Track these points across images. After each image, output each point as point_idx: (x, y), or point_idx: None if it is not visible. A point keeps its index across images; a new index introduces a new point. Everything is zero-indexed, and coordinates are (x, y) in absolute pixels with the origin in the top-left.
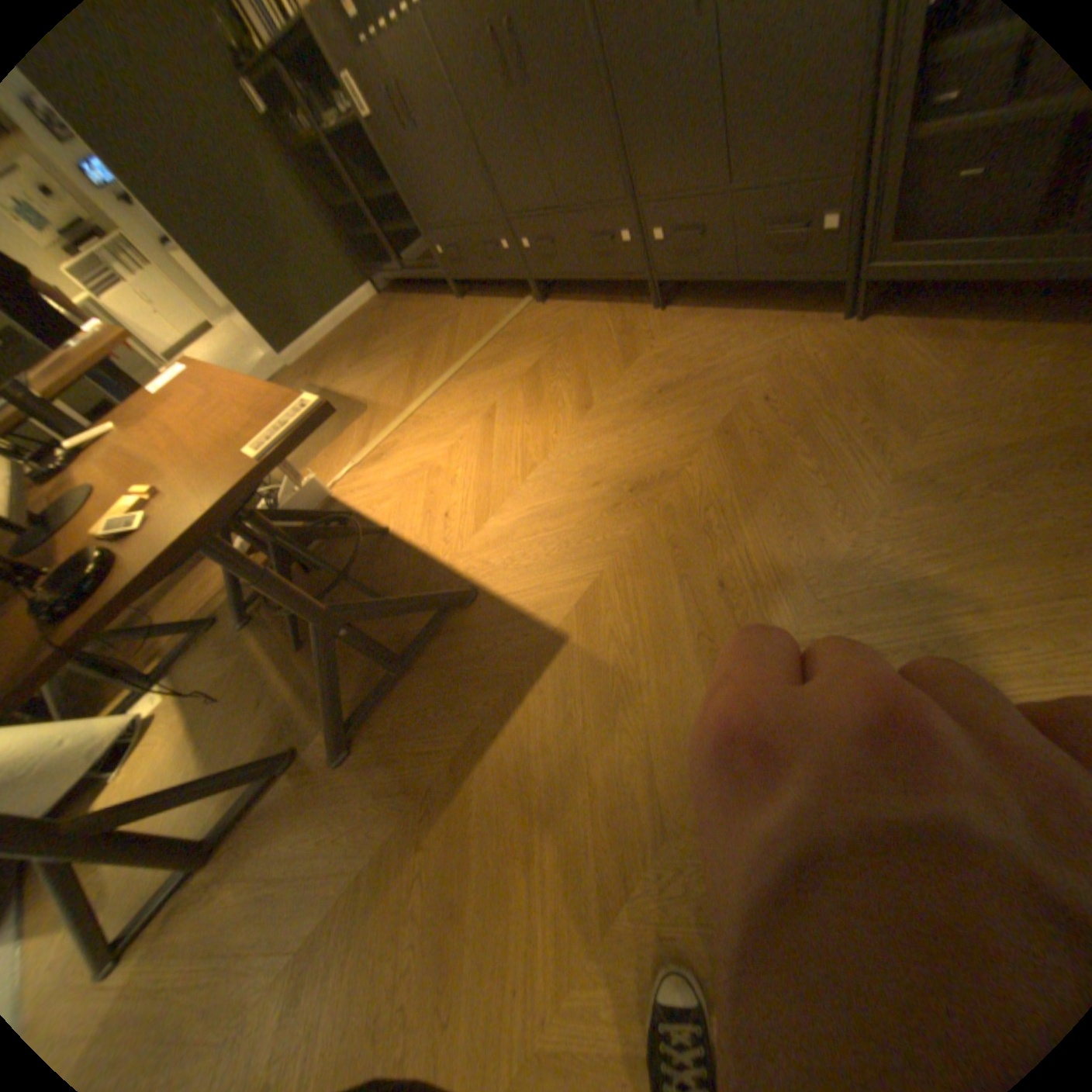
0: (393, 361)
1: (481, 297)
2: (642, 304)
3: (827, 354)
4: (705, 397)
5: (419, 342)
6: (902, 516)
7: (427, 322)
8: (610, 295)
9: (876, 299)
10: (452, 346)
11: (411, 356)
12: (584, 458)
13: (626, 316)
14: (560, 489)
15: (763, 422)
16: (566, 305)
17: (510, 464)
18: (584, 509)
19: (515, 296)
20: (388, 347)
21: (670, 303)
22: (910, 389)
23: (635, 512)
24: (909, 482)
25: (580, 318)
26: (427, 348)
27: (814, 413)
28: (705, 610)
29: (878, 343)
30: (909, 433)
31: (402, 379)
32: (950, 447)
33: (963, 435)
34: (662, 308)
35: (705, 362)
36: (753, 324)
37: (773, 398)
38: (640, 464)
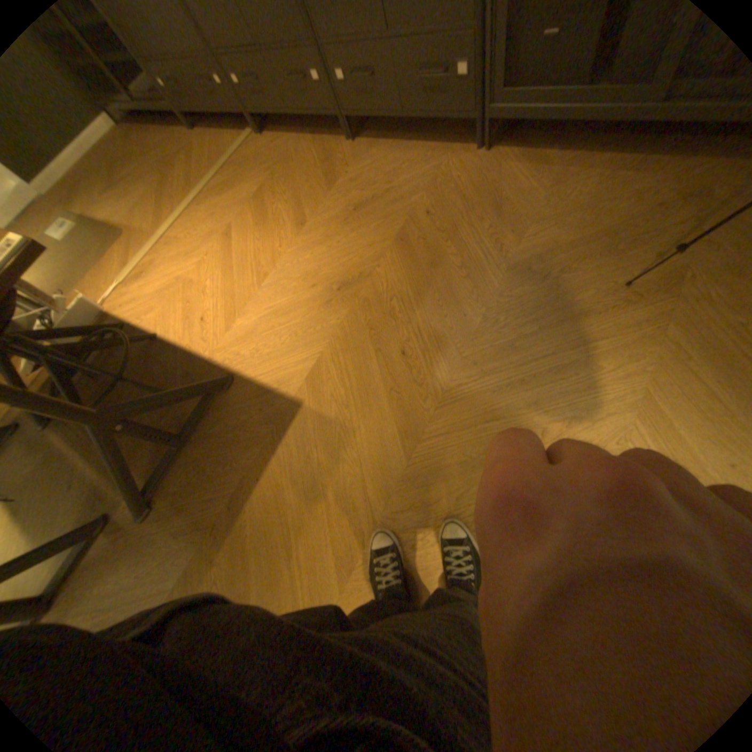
0: (139, 189)
1: (208, 129)
2: (337, 136)
3: (466, 176)
4: (386, 213)
5: (159, 171)
6: (511, 295)
7: (164, 152)
8: (312, 128)
9: (496, 133)
10: (189, 174)
11: (154, 183)
12: (303, 266)
13: (325, 147)
14: (287, 292)
15: (426, 231)
16: (278, 137)
17: (248, 274)
18: (306, 306)
19: (236, 128)
20: (133, 176)
21: (358, 136)
22: (517, 203)
23: (342, 305)
24: (516, 270)
25: (290, 148)
26: (167, 176)
27: (458, 223)
28: (393, 372)
29: (498, 168)
30: (516, 235)
31: (149, 205)
32: (539, 243)
33: (547, 235)
34: (351, 140)
35: (385, 185)
36: (417, 153)
37: (431, 212)
38: (343, 268)
